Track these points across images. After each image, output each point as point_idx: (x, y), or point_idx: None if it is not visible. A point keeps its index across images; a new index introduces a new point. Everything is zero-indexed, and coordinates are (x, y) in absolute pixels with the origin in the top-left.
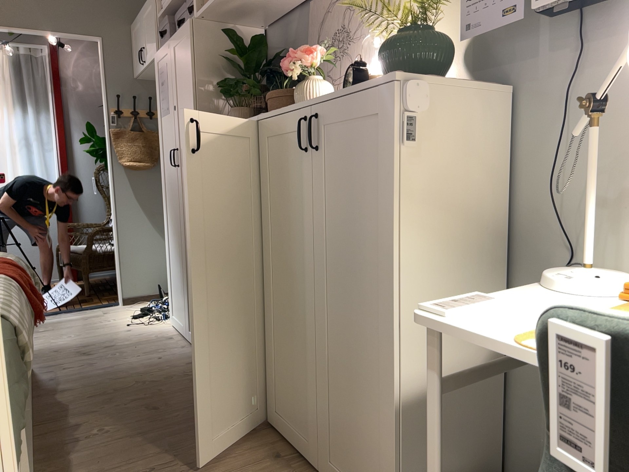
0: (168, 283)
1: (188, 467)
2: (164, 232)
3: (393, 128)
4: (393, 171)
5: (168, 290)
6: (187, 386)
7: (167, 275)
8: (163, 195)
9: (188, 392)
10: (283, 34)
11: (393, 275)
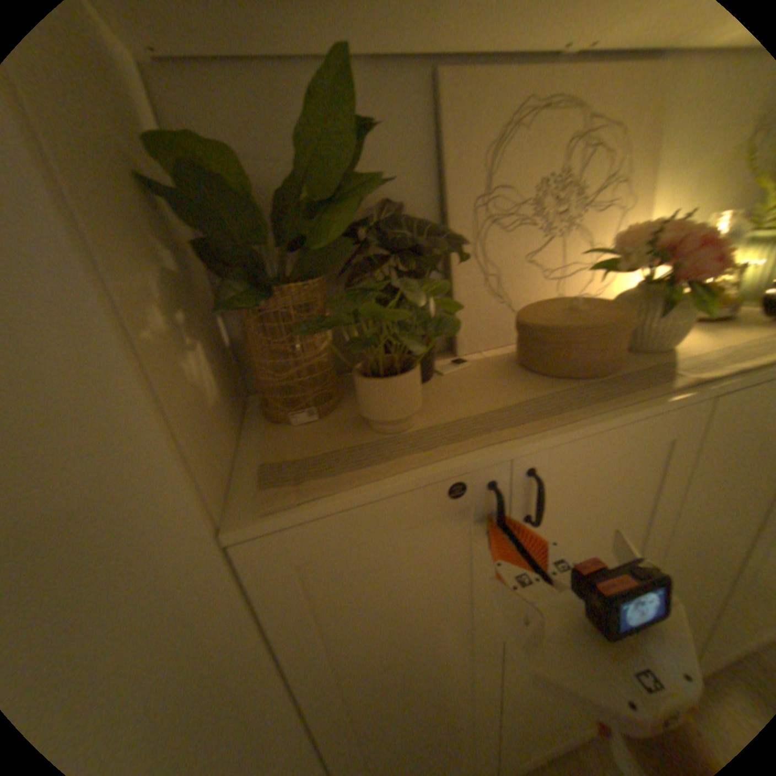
0: None
1: None
2: None
3: None
4: None
5: None
6: None
7: None
8: None
9: None
10: (287, 122)
11: None
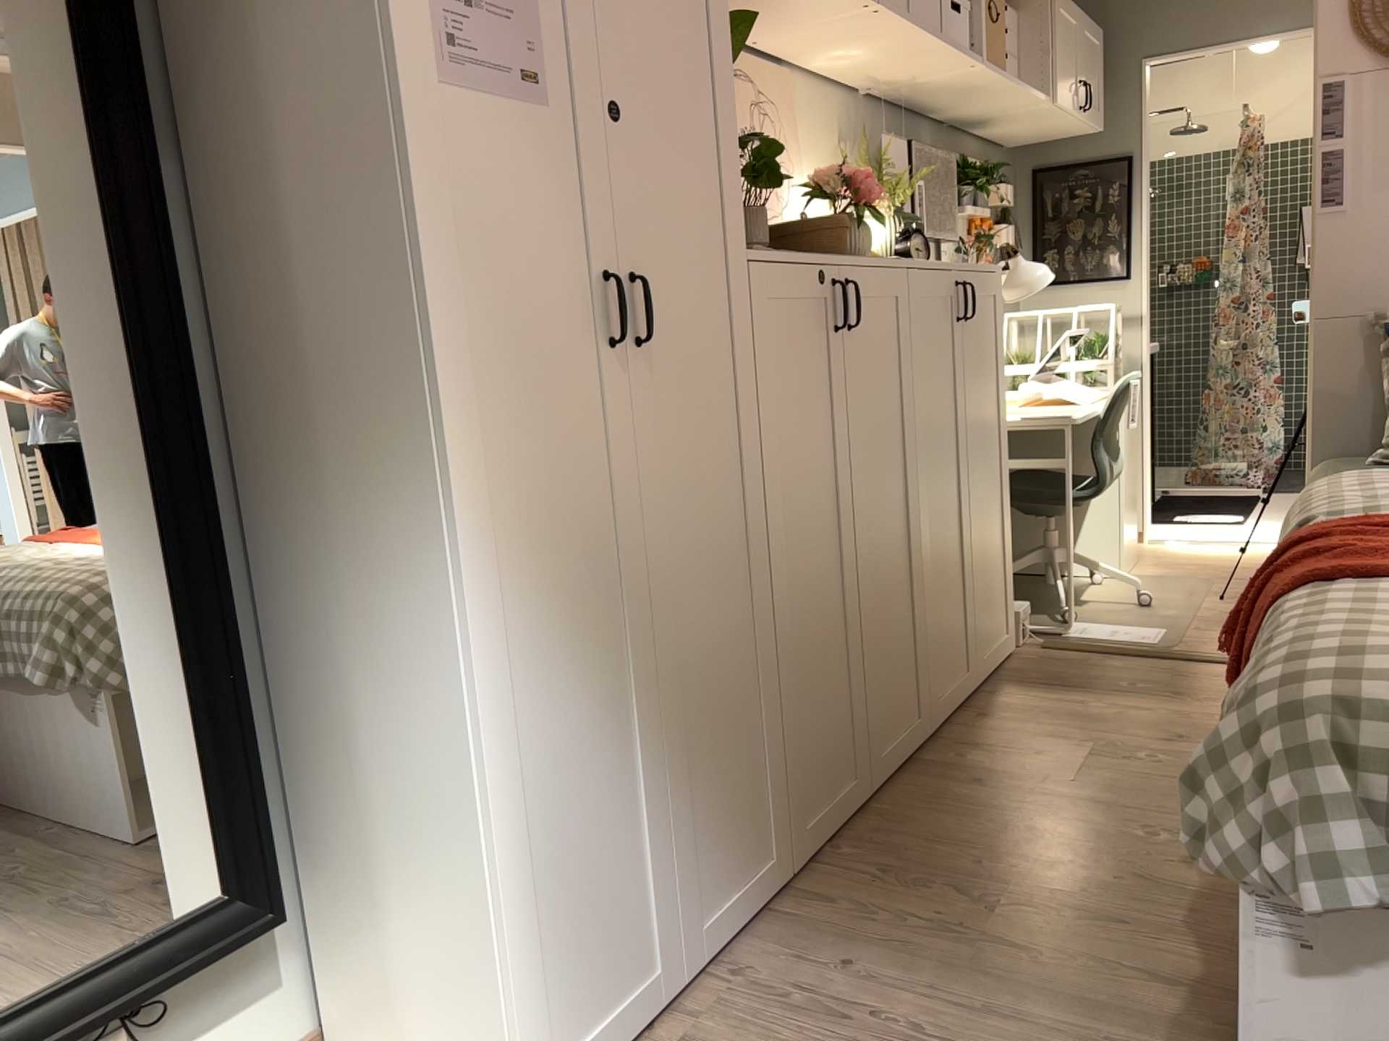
0: (493, 963)
1: (1073, 746)
2: (461, 706)
3: (997, 304)
4: (998, 337)
5: (498, 999)
6: (912, 848)
7: (489, 927)
8: (449, 502)
9: (930, 835)
10: None
11: (1001, 419)
